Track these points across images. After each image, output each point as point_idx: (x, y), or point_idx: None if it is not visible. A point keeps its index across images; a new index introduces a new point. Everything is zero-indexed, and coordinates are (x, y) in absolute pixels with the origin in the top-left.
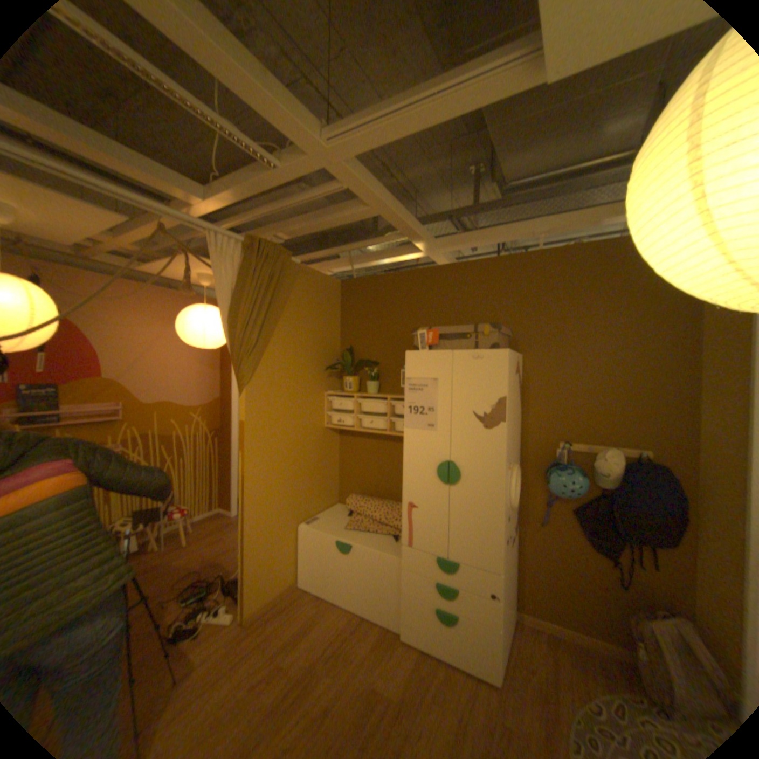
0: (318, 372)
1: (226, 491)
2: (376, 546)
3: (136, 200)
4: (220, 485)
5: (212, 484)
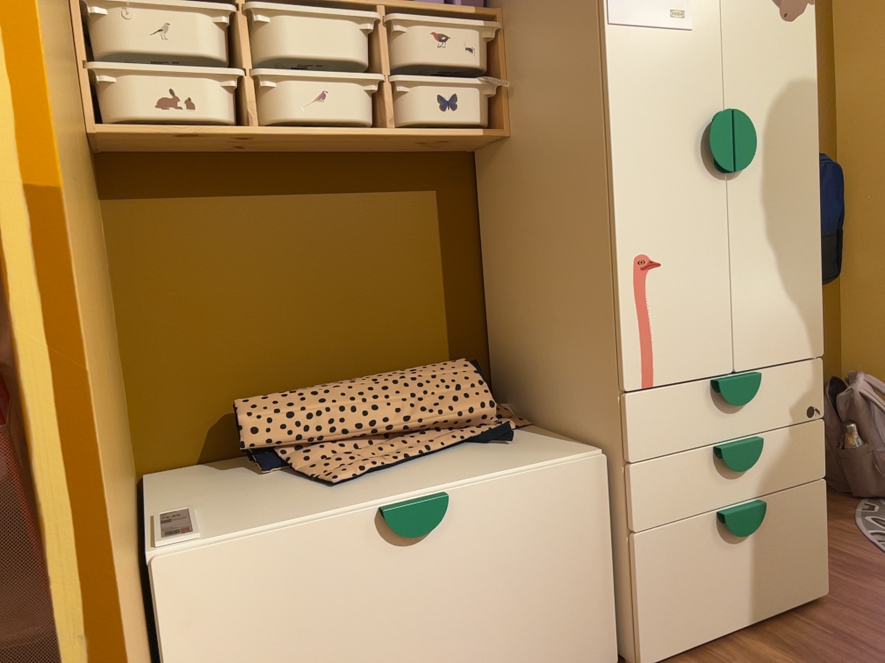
0: None
1: None
2: (498, 465)
3: None
4: None
5: None
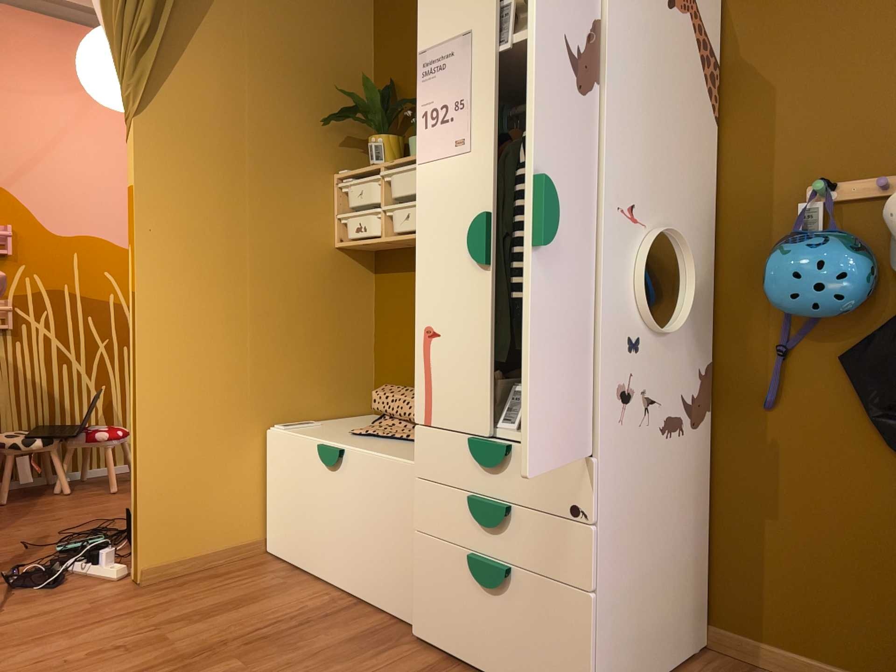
0: (318, 129)
1: None
2: (388, 451)
3: None
4: None
5: None
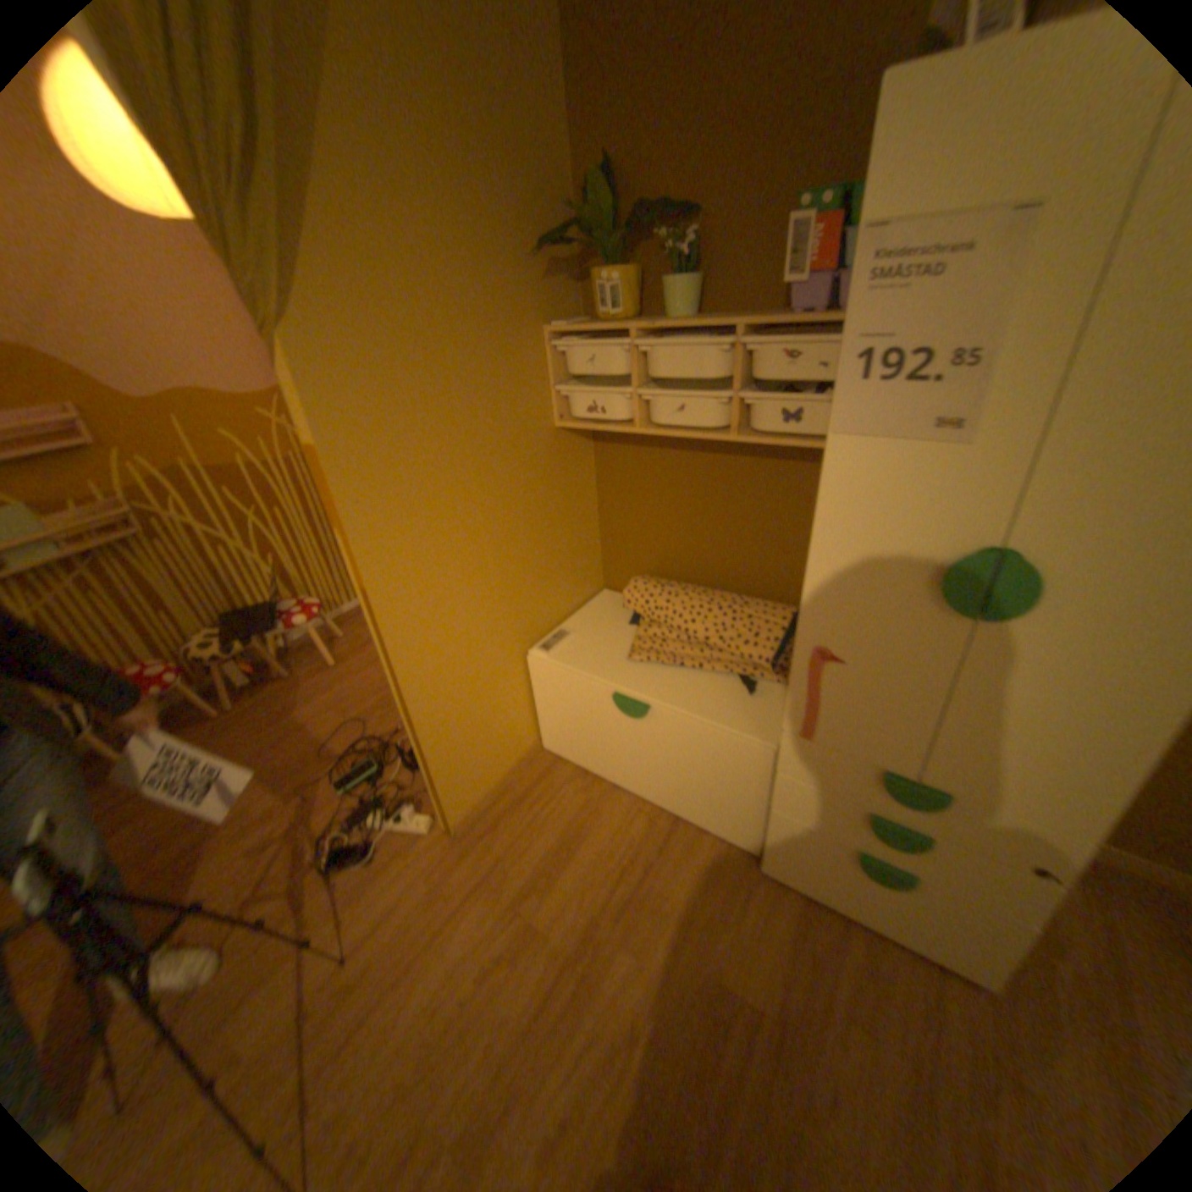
0: (517, 260)
1: None
2: (705, 706)
3: None
4: None
5: None
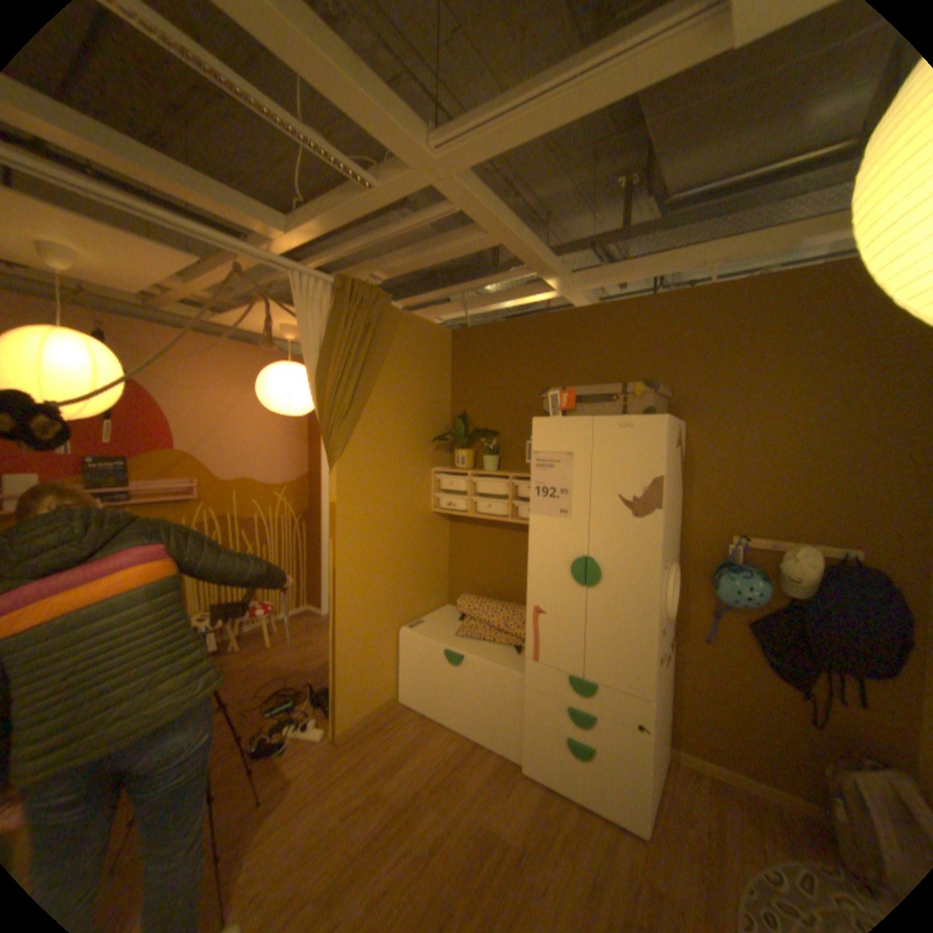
0: (424, 444)
1: (316, 585)
2: (493, 658)
3: (207, 236)
4: (309, 578)
5: (300, 576)
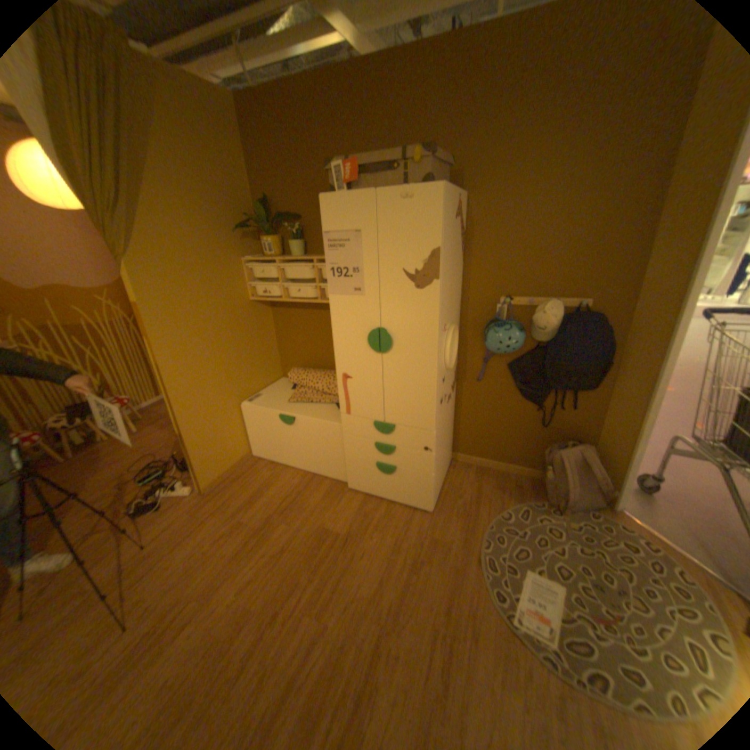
0: (227, 233)
1: None
2: (318, 415)
3: None
4: None
5: None
